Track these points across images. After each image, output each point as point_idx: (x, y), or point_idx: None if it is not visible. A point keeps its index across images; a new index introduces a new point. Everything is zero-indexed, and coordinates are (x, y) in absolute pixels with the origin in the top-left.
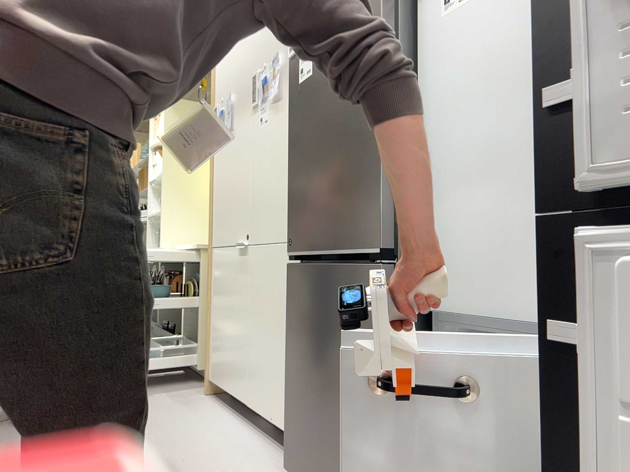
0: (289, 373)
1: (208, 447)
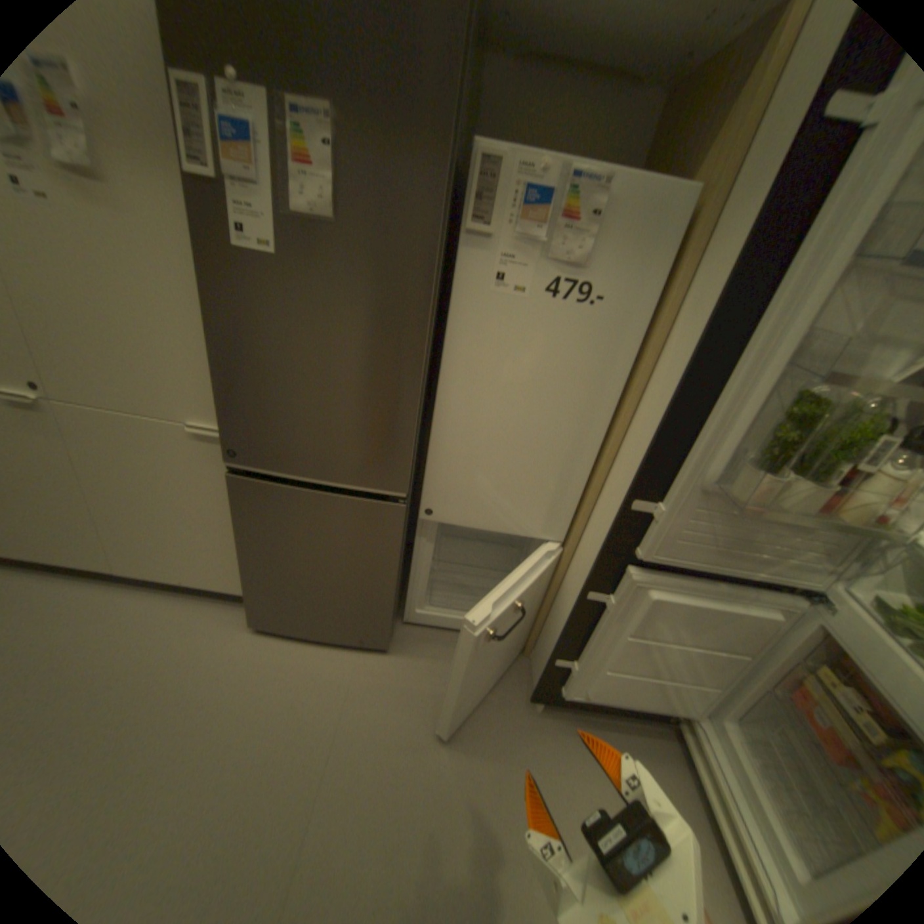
0: (247, 564)
1: (111, 646)
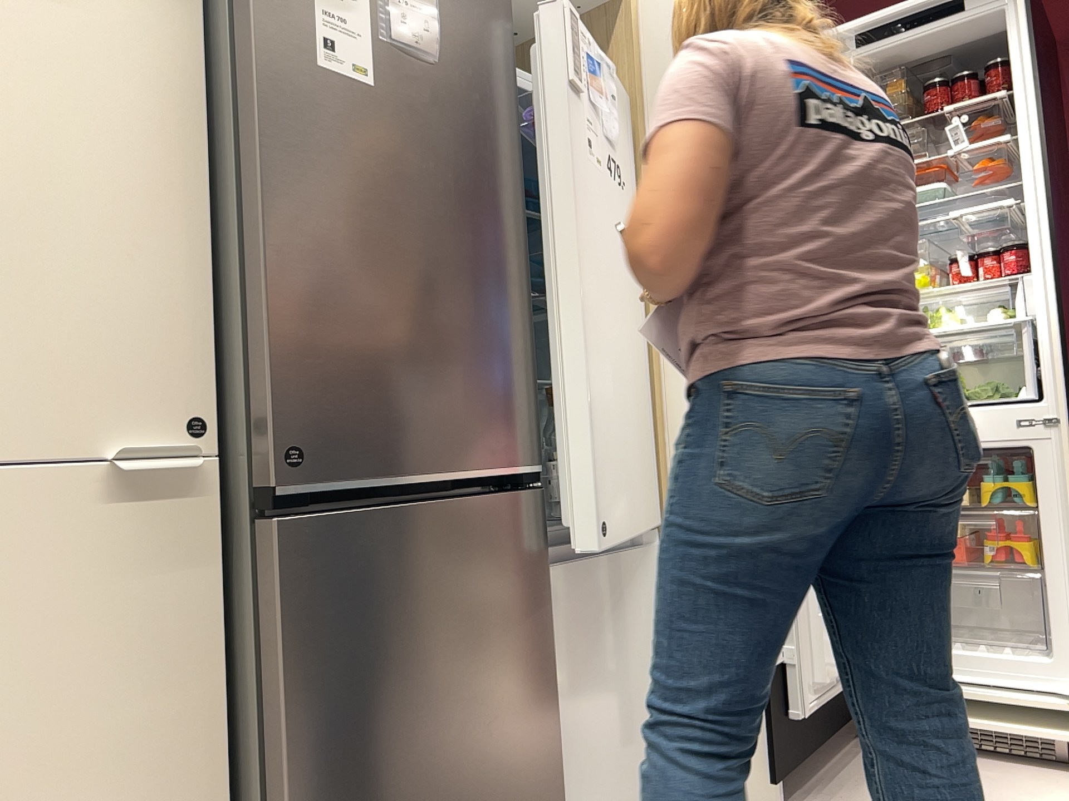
0: None
1: None
